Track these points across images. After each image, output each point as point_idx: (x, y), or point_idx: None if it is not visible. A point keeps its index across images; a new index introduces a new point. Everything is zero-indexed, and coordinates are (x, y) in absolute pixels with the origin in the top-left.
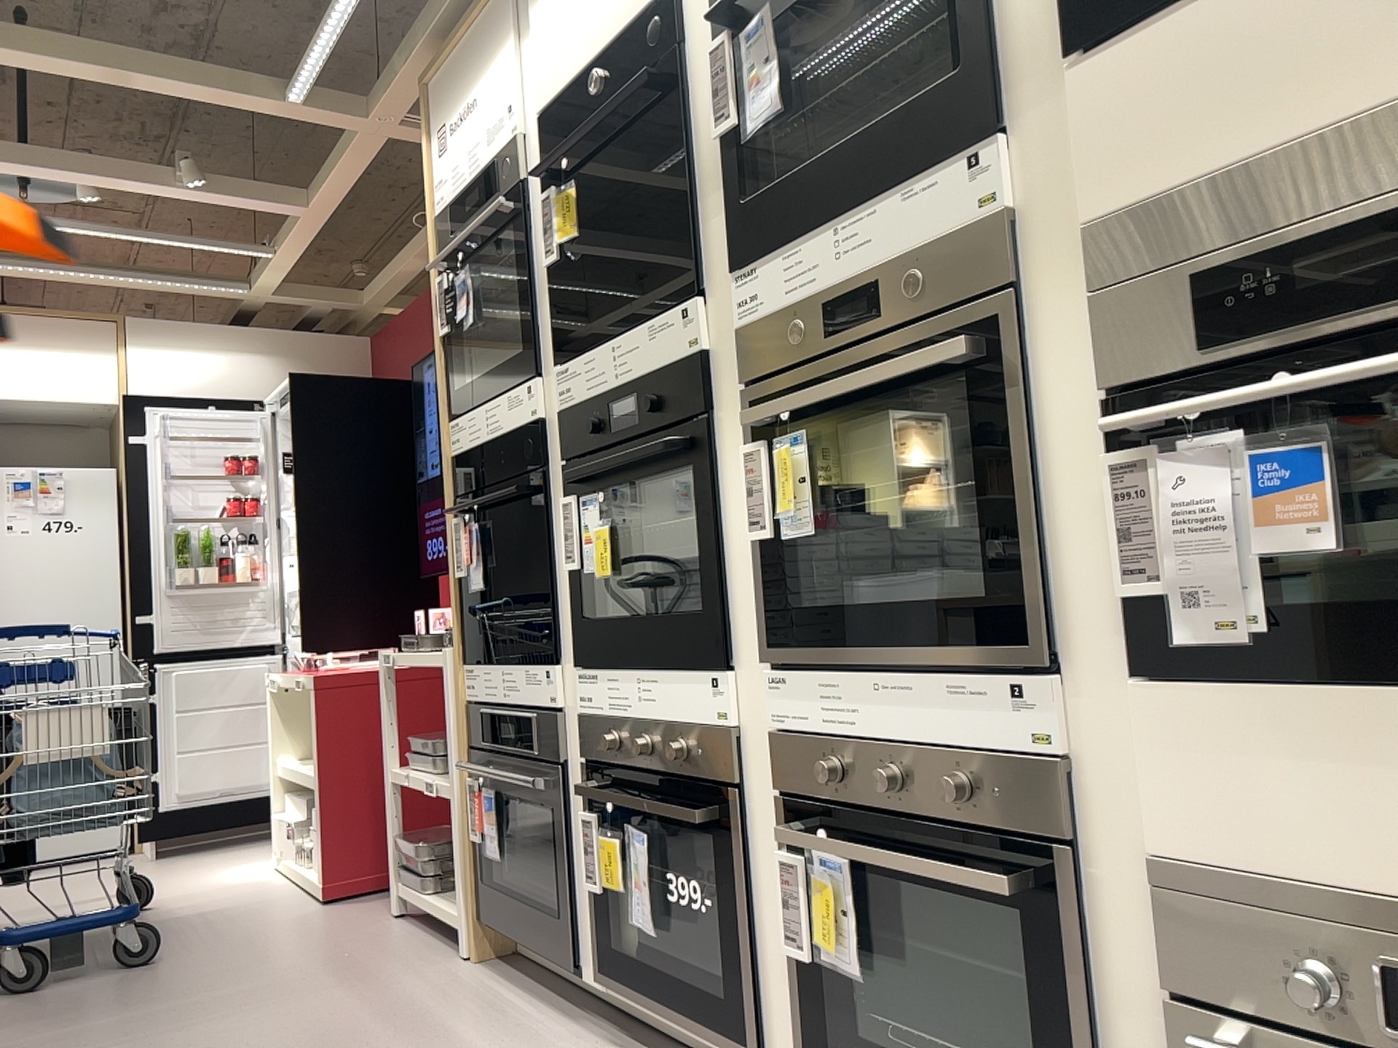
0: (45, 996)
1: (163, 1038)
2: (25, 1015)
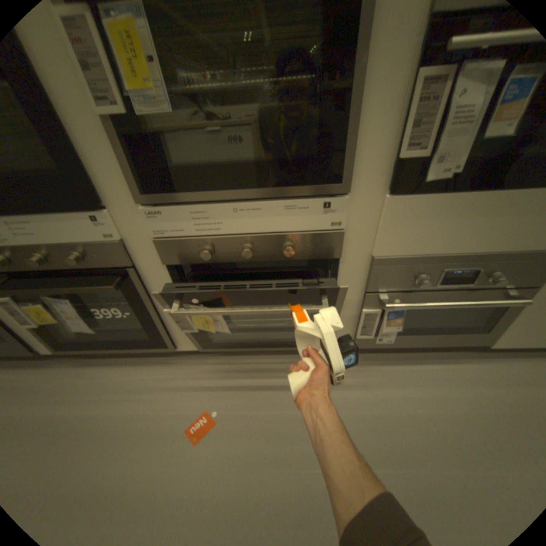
0: None
1: None
2: None
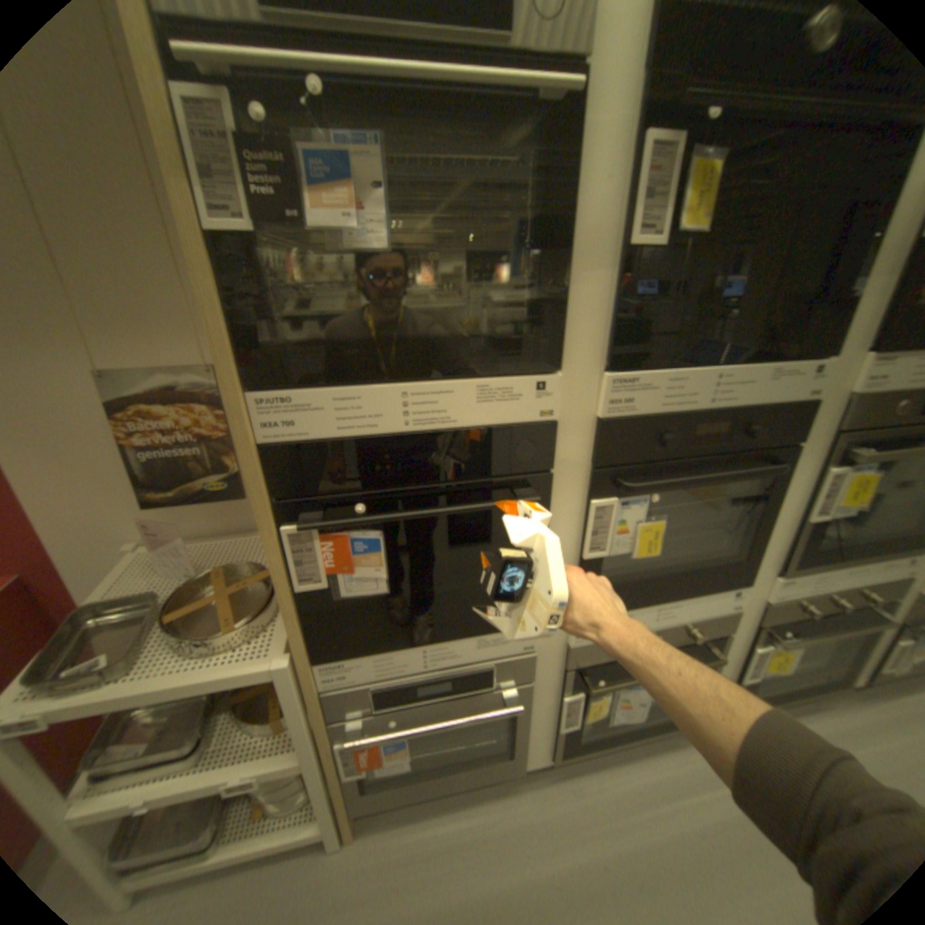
0: None
1: None
2: None
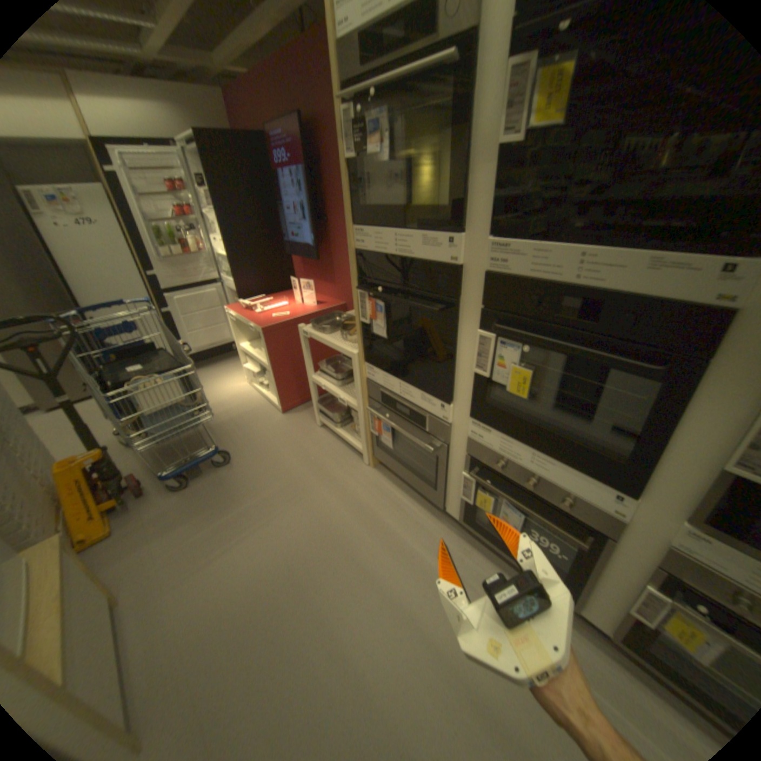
0: (193, 493)
1: (264, 532)
2: (191, 511)
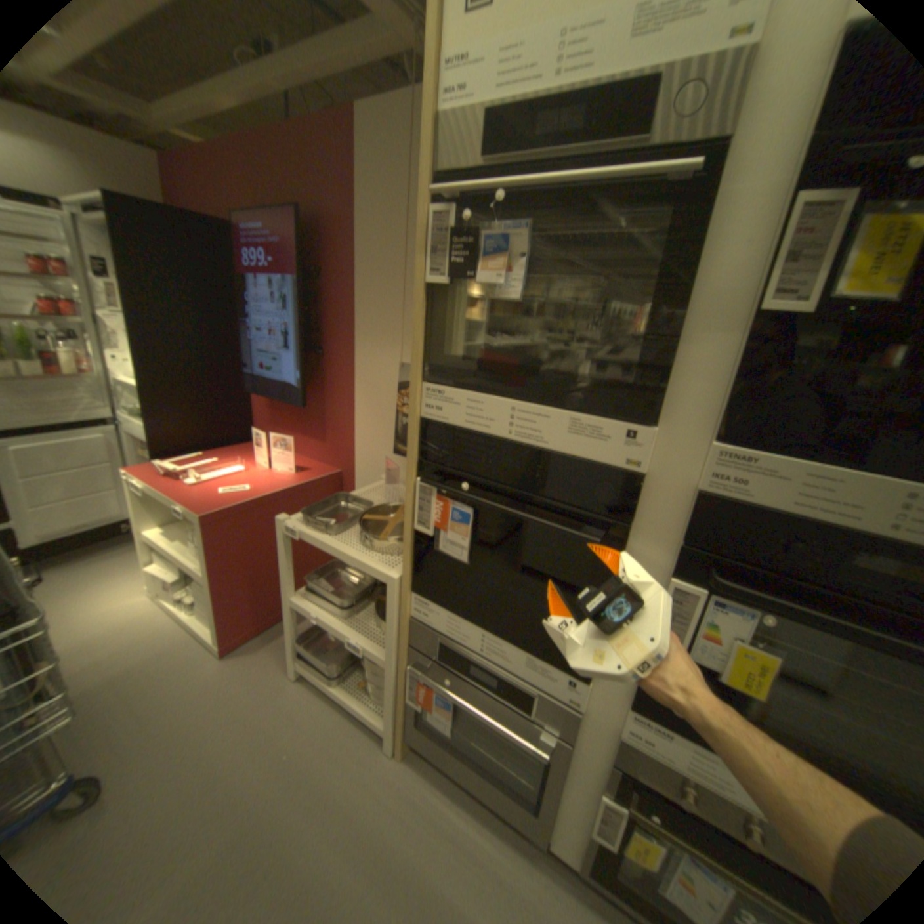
0: None
1: None
2: None
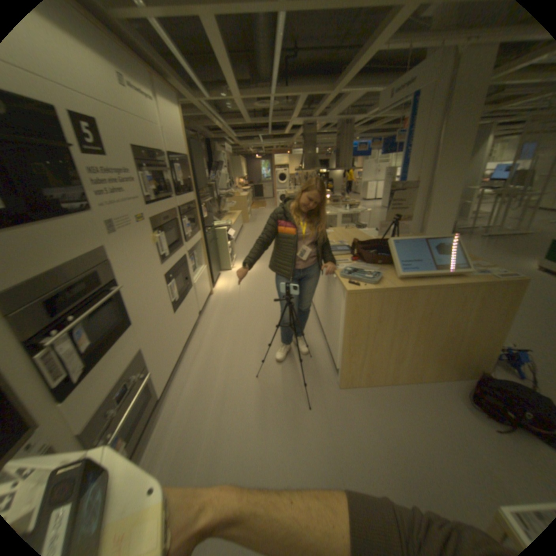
0: None
1: None
2: None
